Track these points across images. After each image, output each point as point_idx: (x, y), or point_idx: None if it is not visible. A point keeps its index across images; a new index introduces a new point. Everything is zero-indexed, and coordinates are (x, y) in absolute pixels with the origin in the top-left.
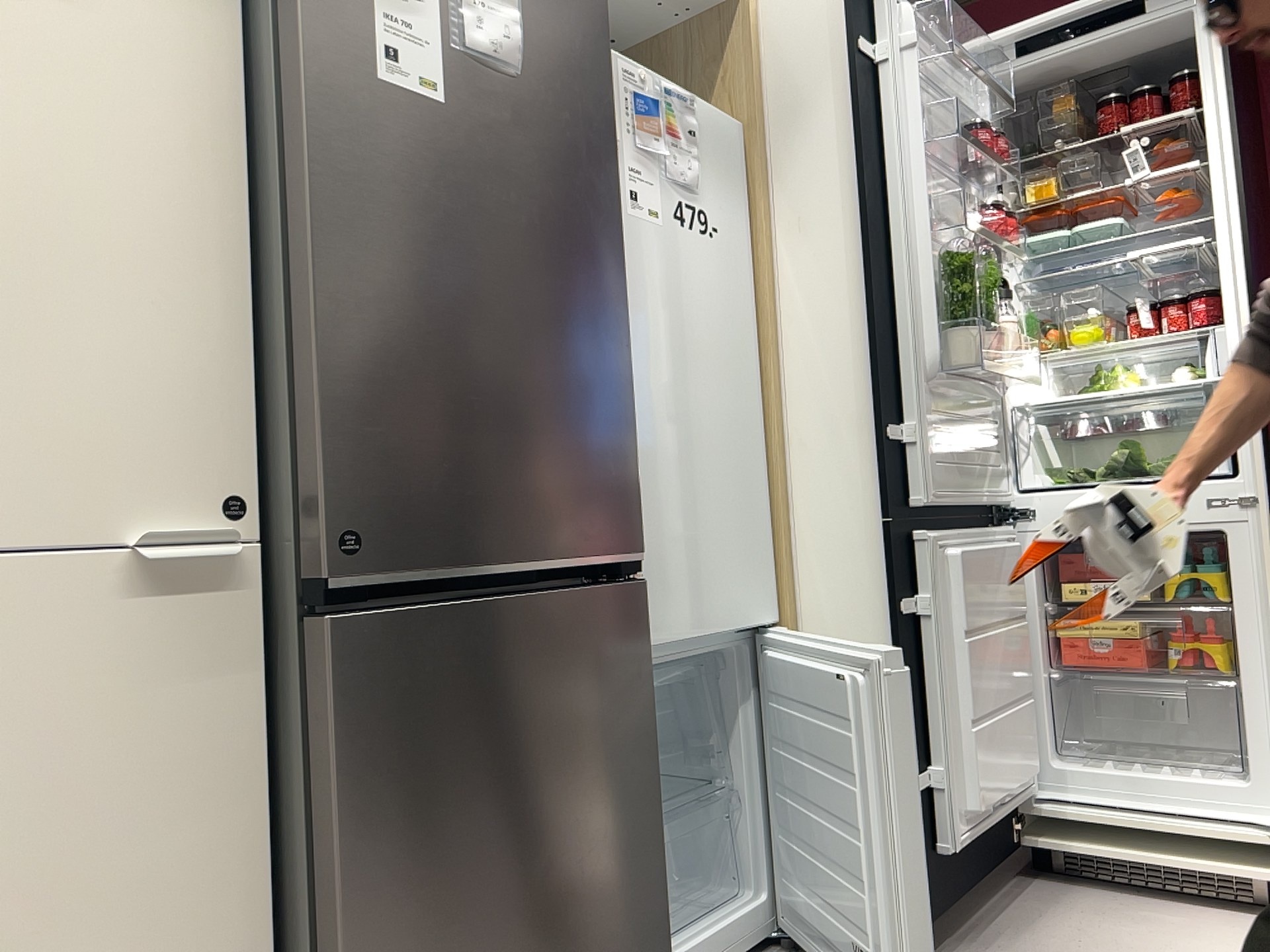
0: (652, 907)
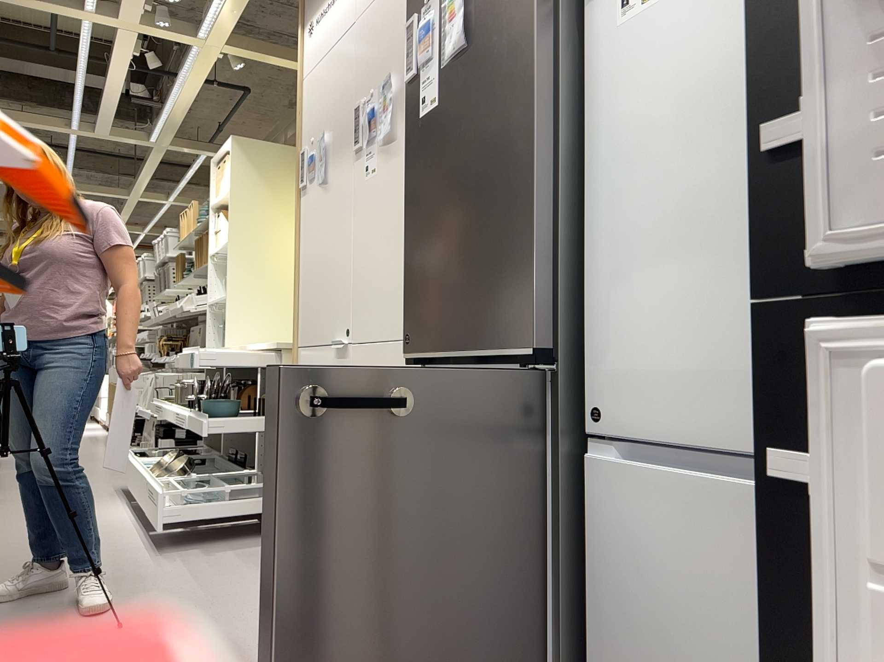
0: (532, 633)
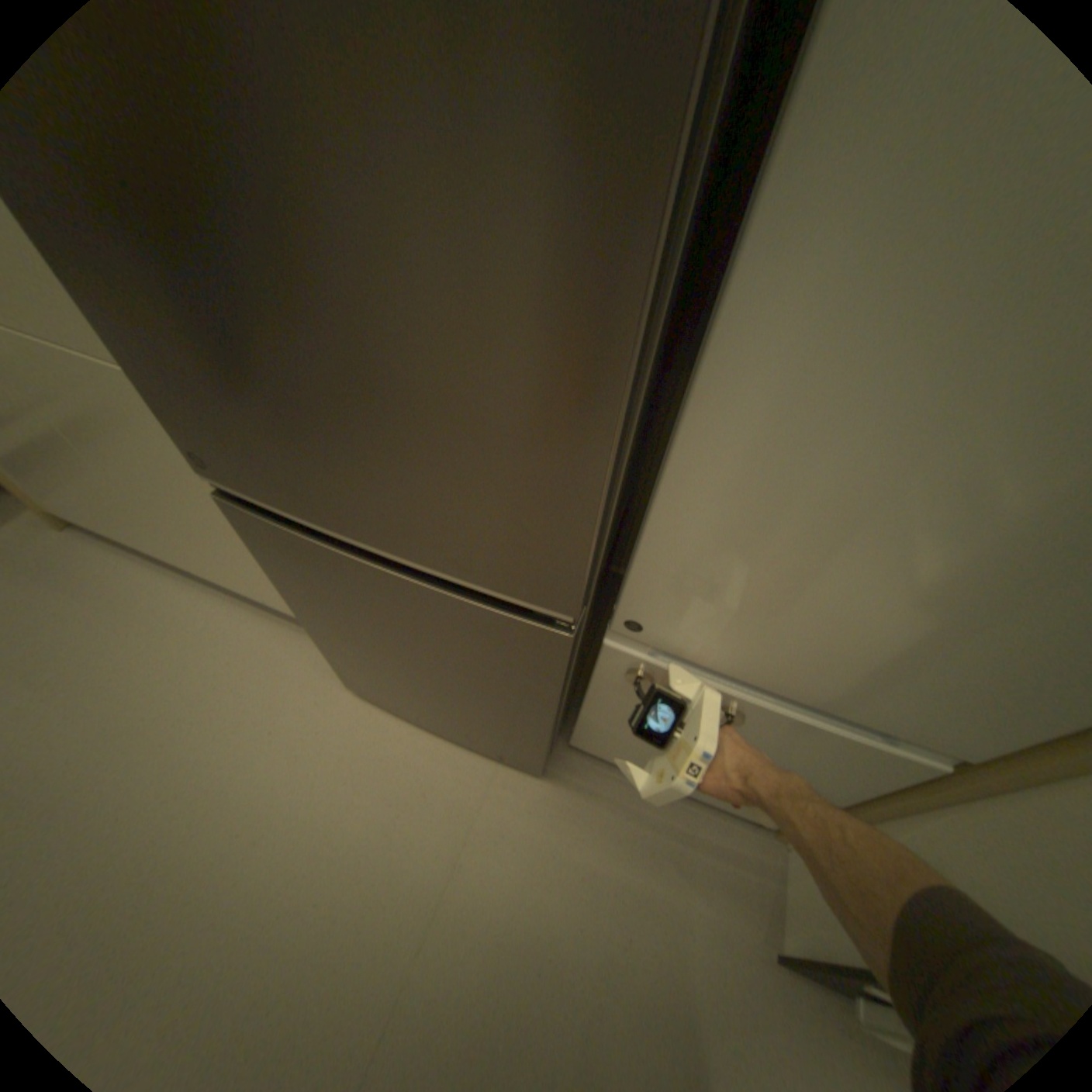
0: (536, 735)
